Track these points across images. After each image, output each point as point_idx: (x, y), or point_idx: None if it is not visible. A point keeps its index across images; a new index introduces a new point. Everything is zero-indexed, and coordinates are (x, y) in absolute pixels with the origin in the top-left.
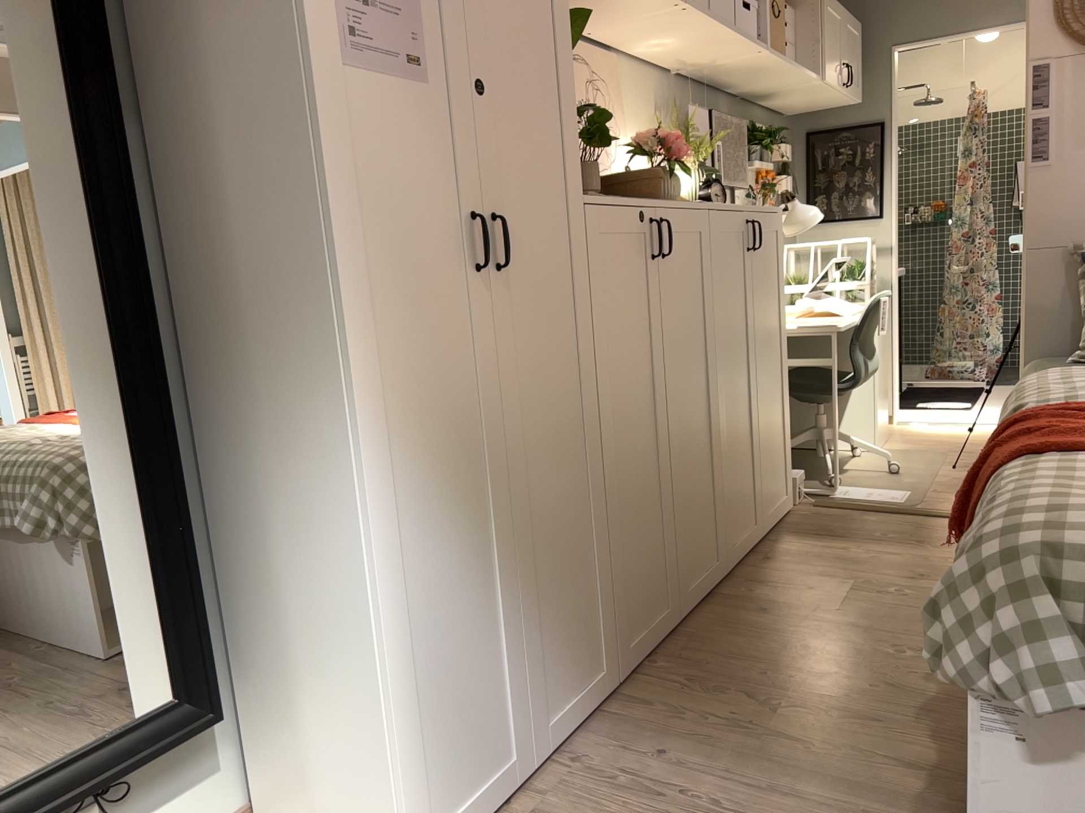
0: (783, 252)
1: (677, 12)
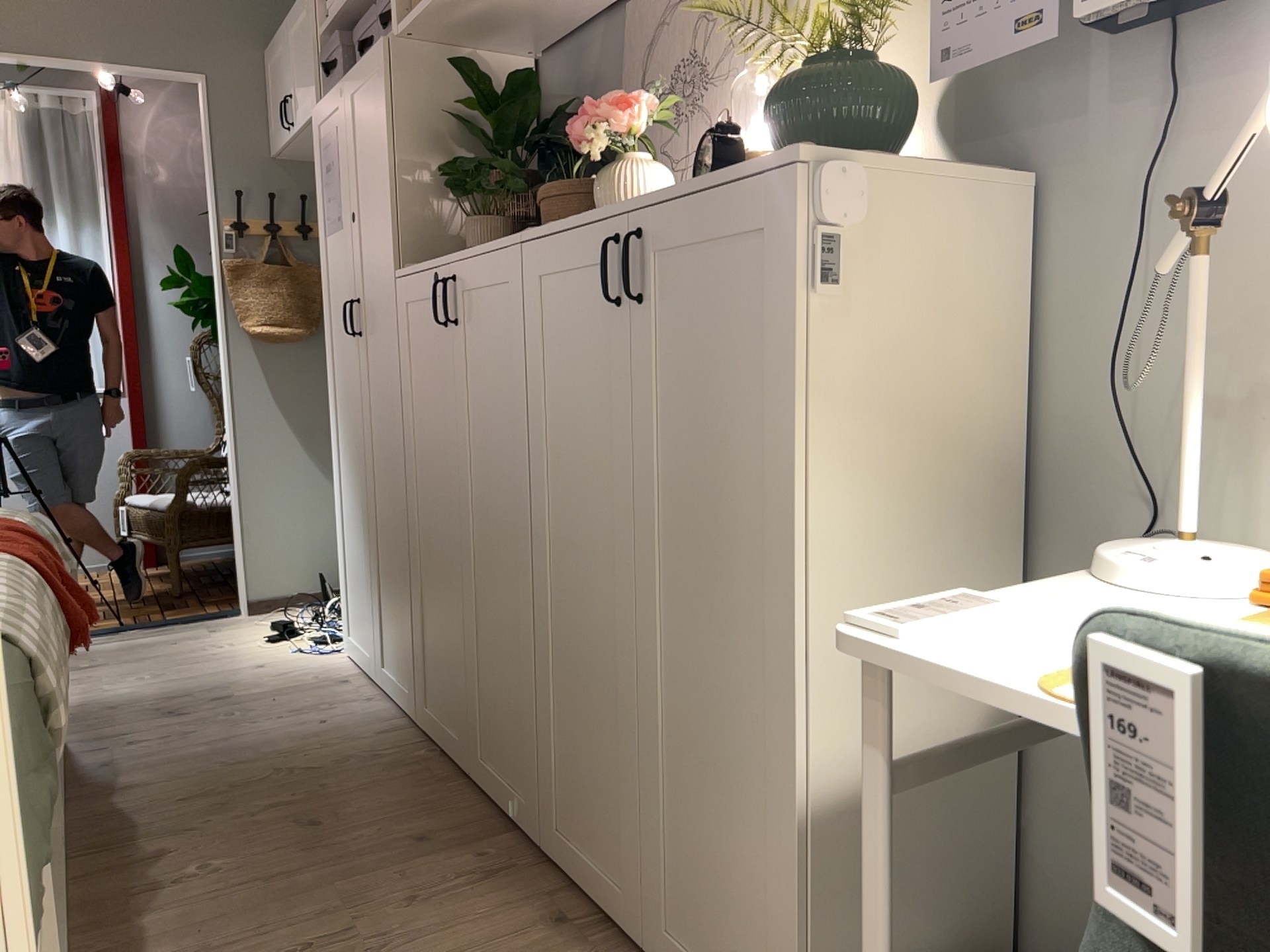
0: (796, 301)
1: None
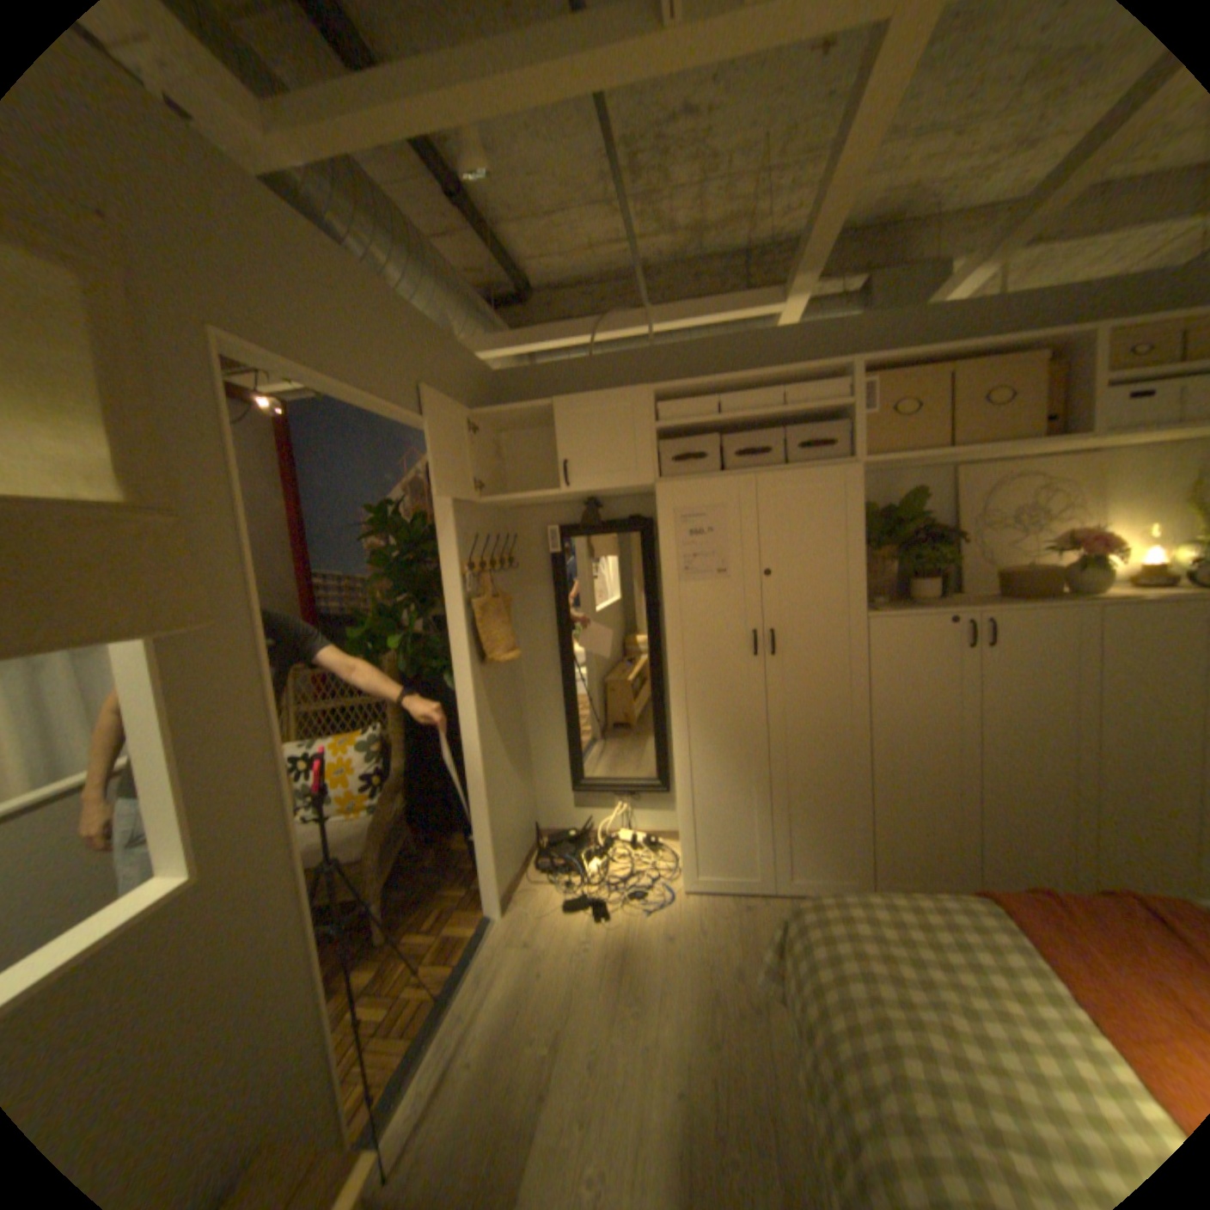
0: None
1: (1099, 441)
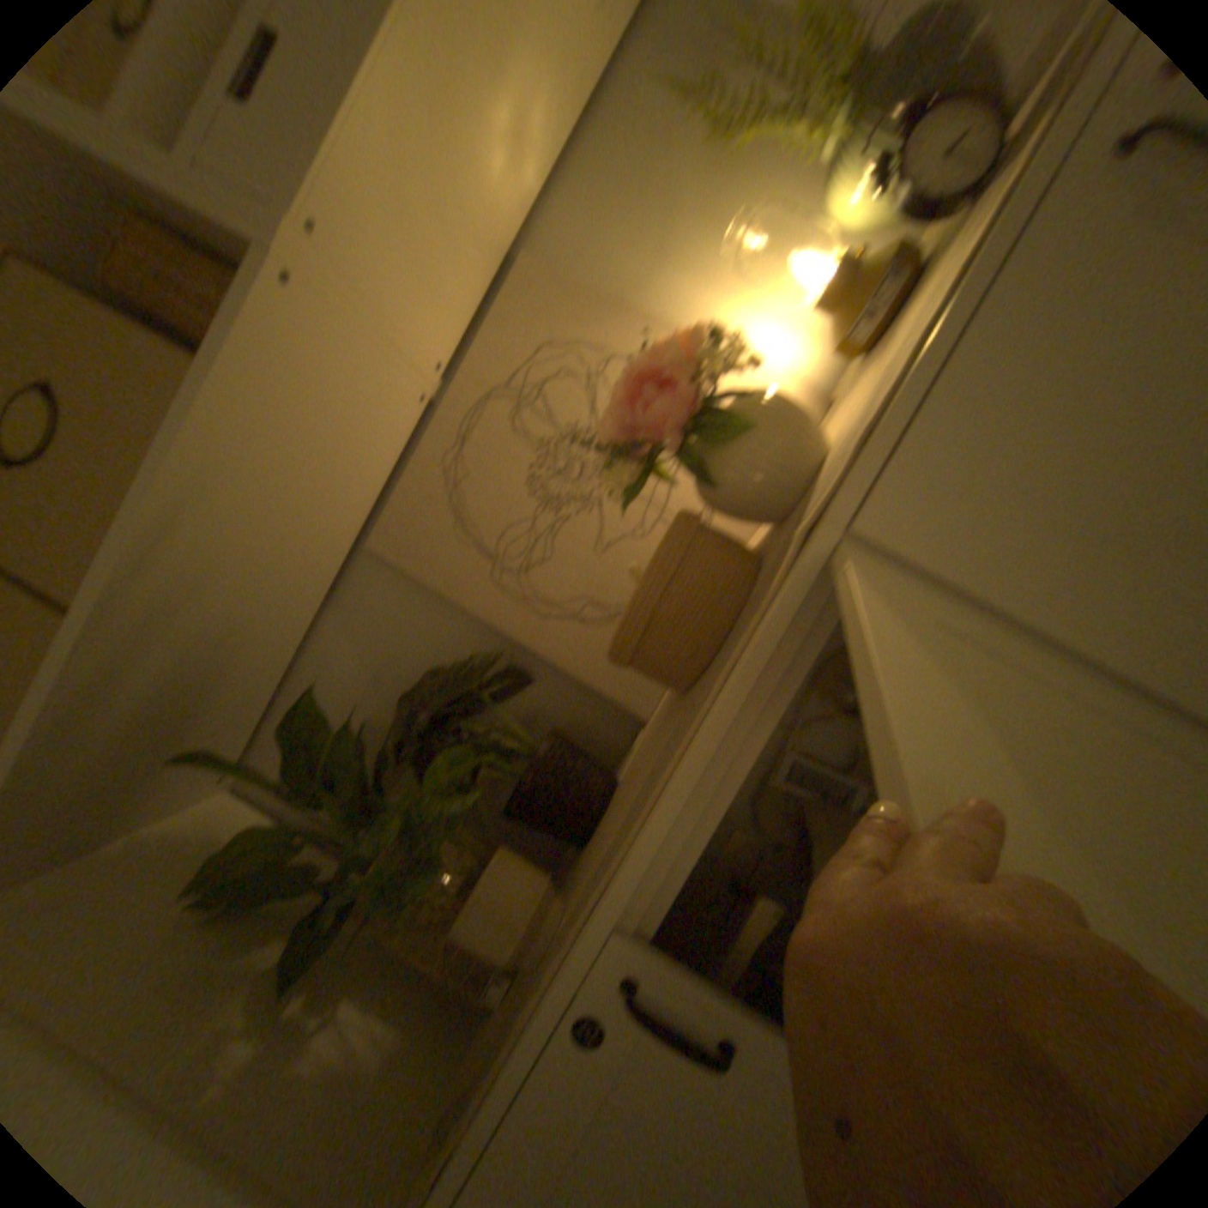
0: None
1: (325, 233)
